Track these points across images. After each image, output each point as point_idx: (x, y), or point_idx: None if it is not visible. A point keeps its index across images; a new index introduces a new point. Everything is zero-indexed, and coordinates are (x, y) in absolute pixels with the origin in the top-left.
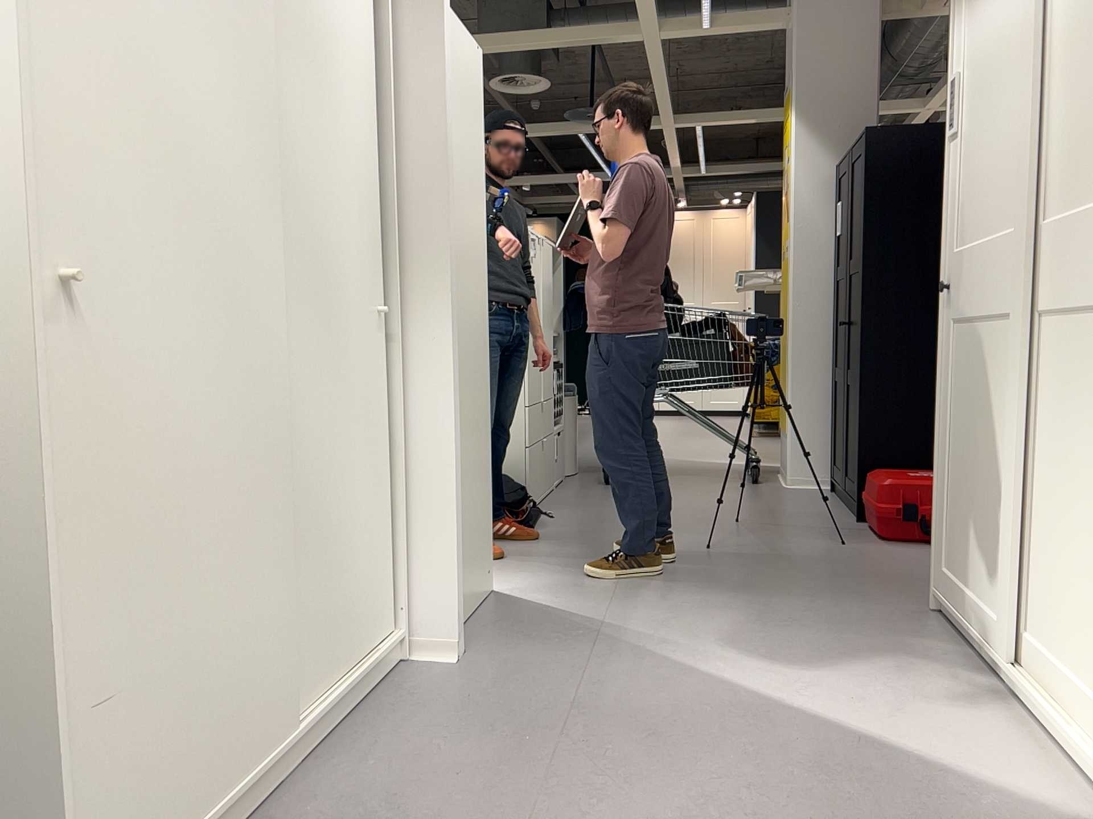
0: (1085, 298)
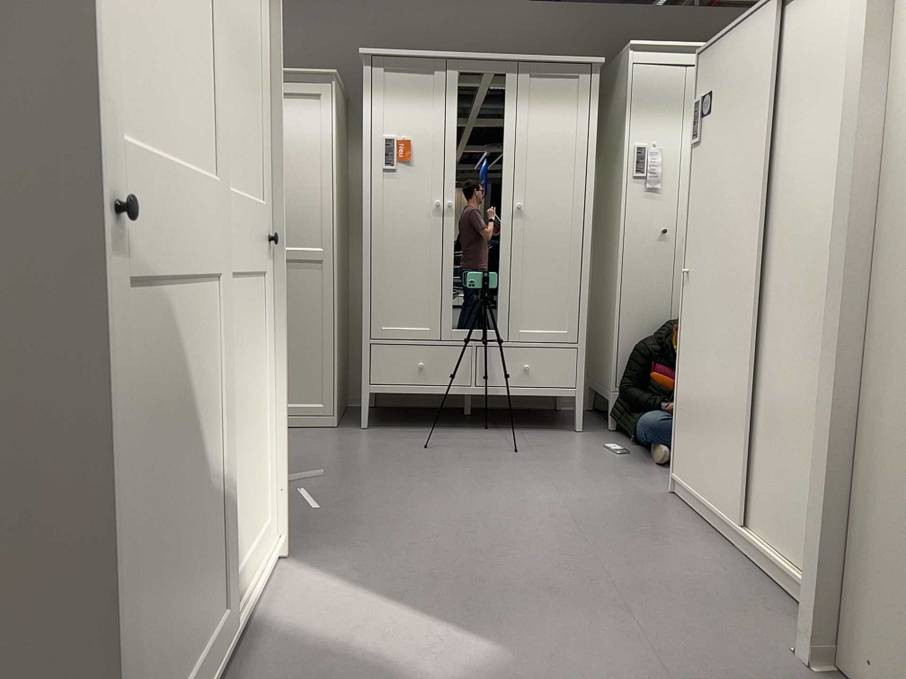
0: (253, 268)
